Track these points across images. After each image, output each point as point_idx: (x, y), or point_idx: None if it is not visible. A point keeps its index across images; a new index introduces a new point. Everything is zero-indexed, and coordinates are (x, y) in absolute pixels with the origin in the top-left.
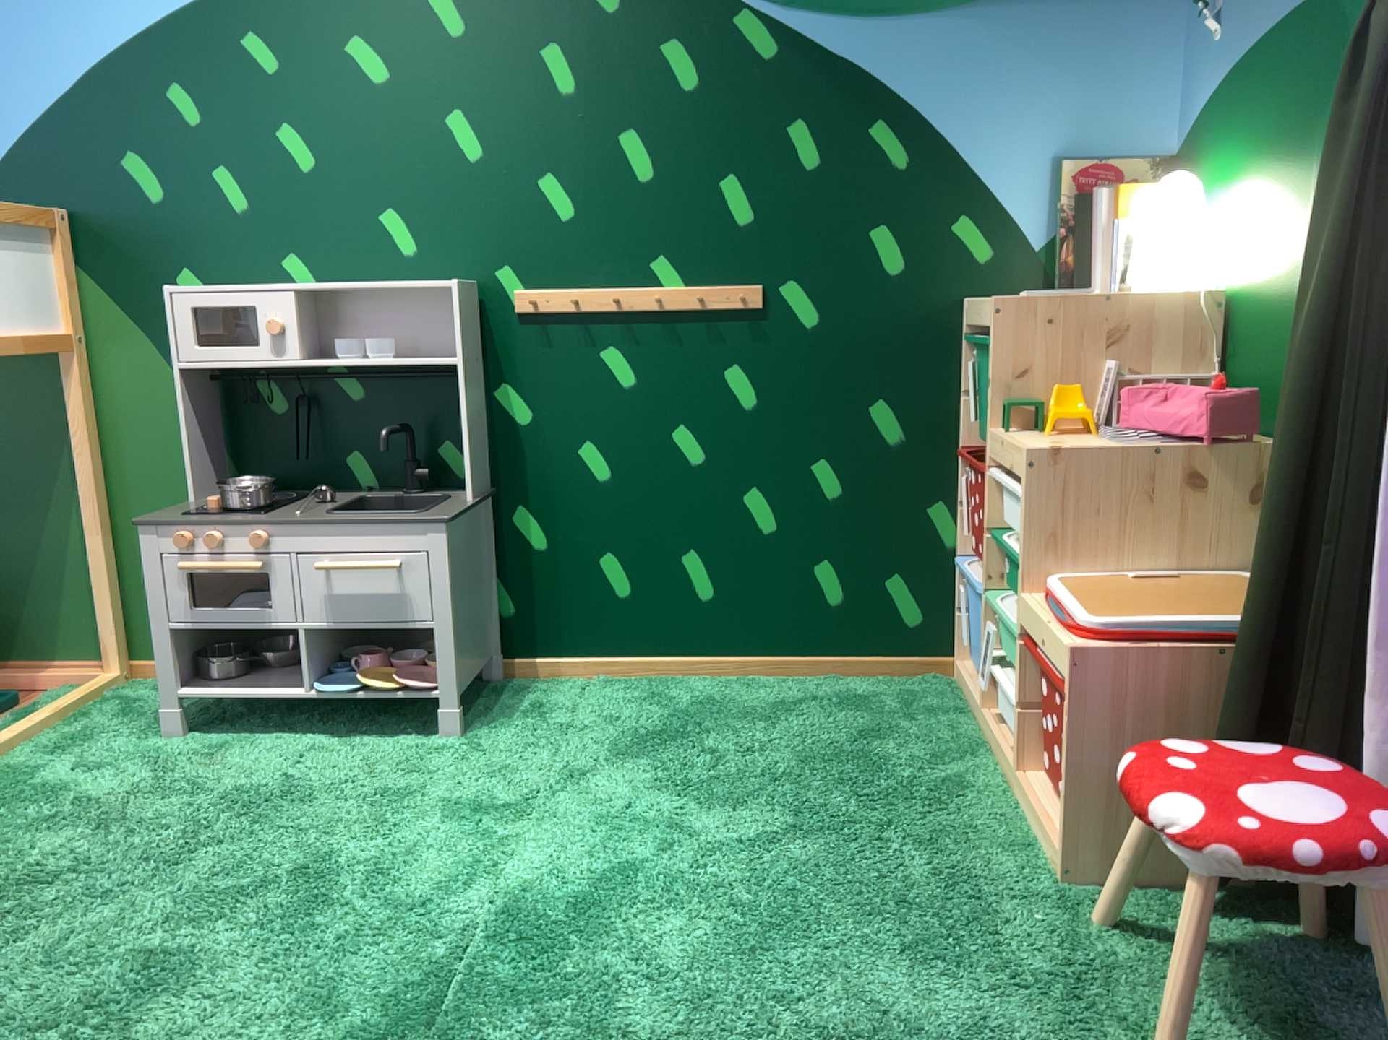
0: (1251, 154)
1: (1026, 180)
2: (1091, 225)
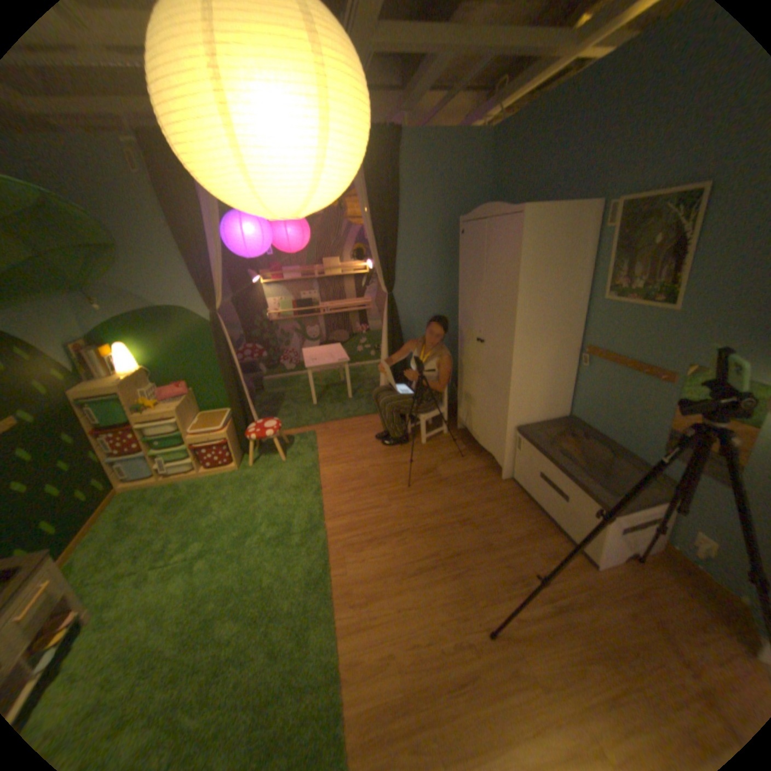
0: (131, 337)
1: (57, 354)
2: (82, 361)
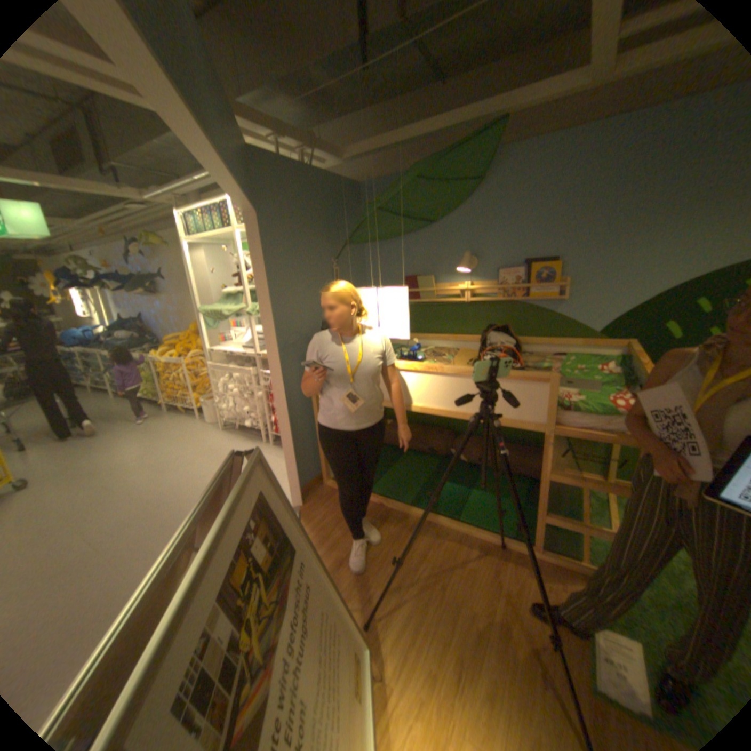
0: None
1: None
2: None
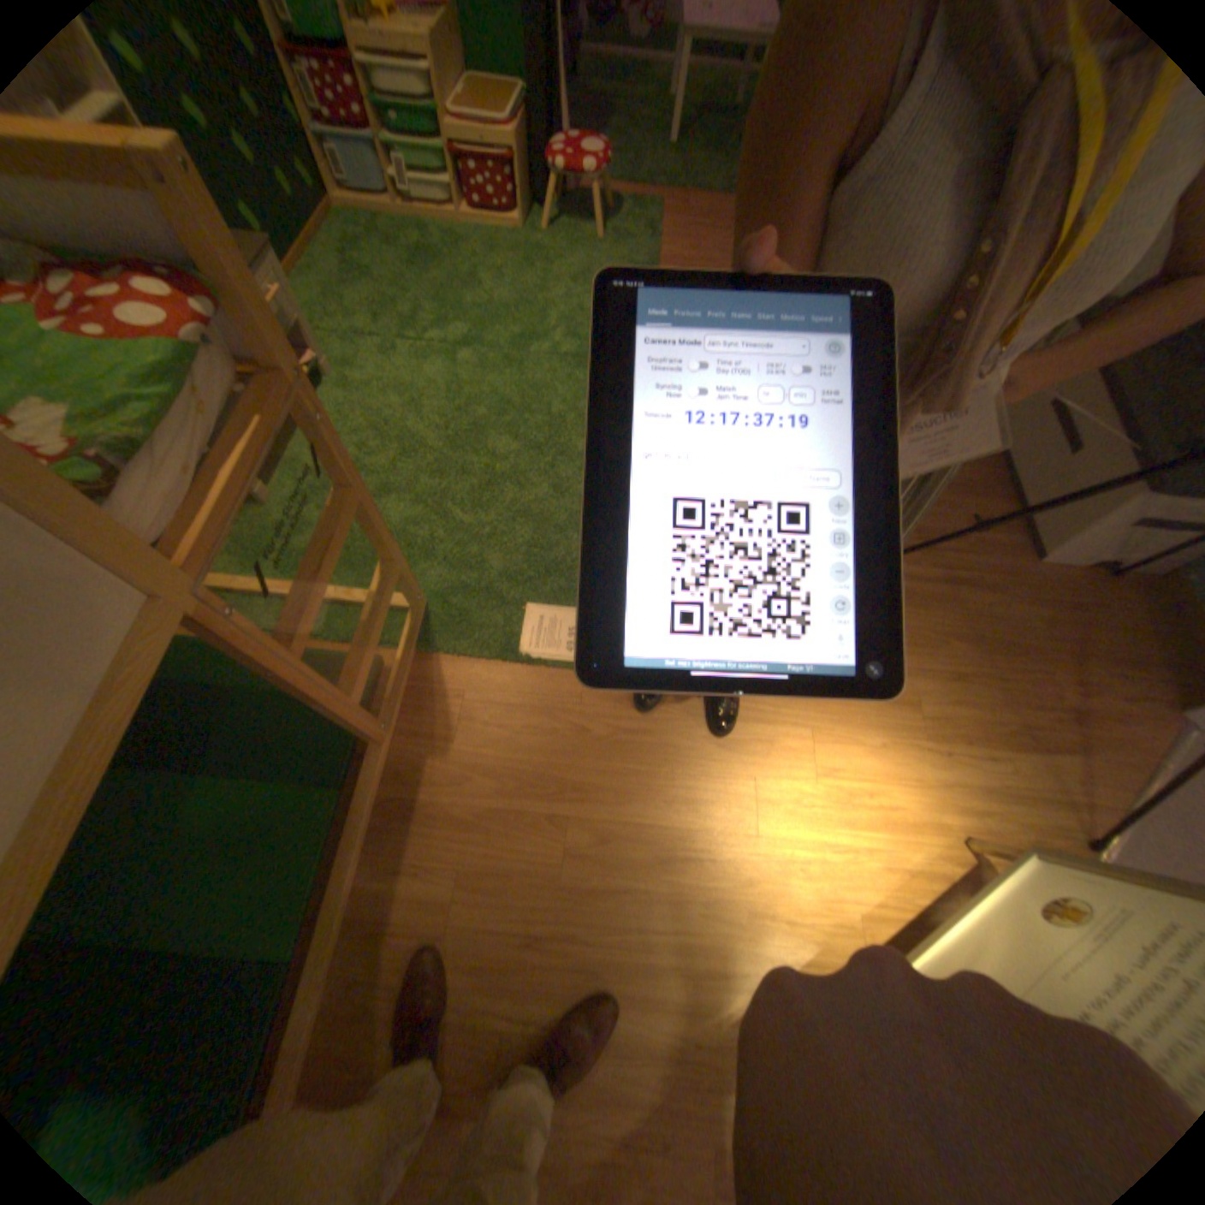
0: None
1: None
2: None
